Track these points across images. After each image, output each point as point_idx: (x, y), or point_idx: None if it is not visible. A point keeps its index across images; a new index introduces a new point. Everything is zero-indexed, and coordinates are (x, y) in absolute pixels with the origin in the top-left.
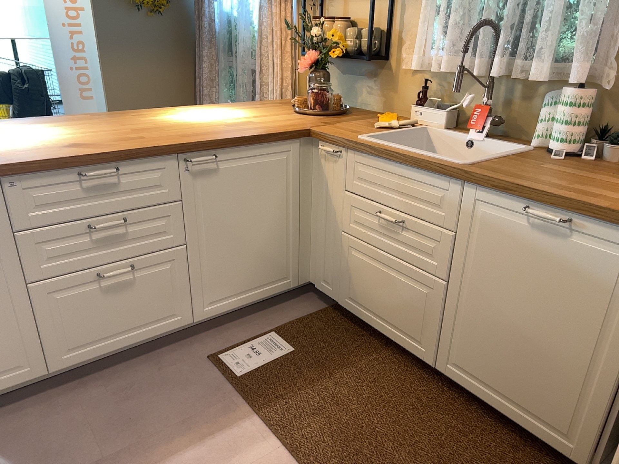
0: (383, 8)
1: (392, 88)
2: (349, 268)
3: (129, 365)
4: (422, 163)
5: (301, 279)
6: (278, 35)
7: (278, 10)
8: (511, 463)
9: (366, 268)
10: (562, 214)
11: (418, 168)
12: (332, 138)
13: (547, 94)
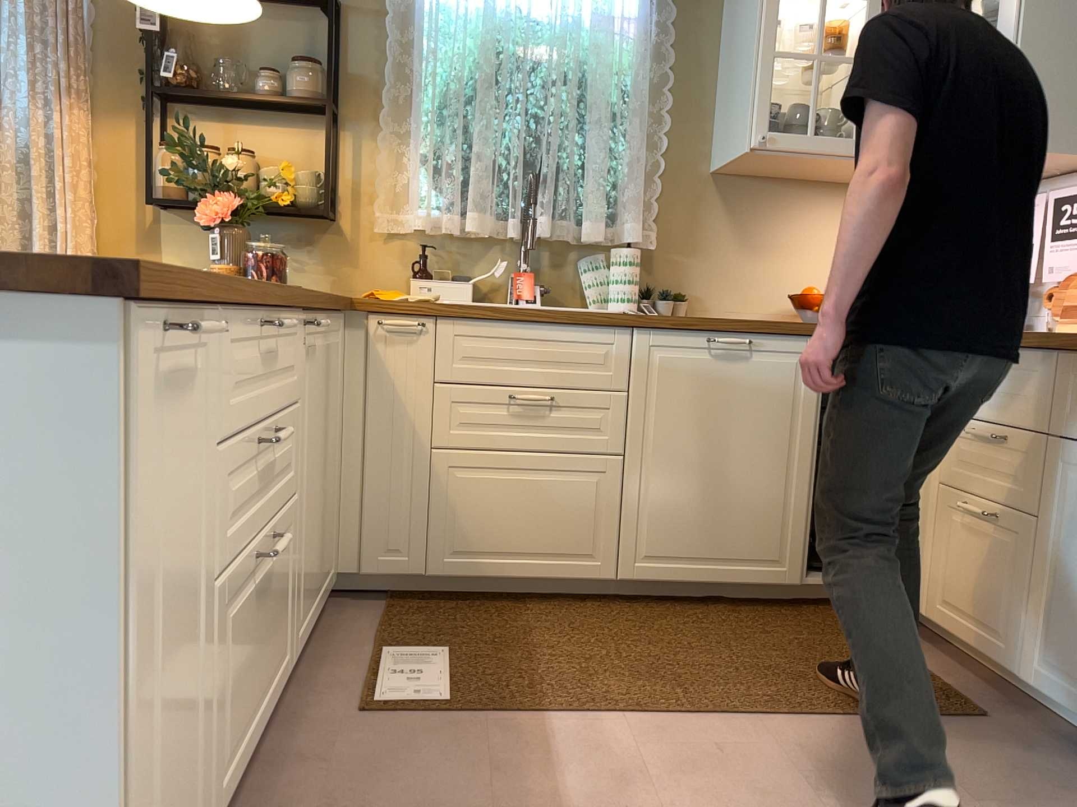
0: (321, 145)
1: (349, 259)
2: (448, 504)
3: (252, 794)
4: (579, 315)
5: (334, 569)
6: (73, 165)
7: (72, 119)
8: (751, 621)
9: (486, 490)
10: (743, 337)
11: (568, 324)
12: (406, 306)
13: (584, 257)
